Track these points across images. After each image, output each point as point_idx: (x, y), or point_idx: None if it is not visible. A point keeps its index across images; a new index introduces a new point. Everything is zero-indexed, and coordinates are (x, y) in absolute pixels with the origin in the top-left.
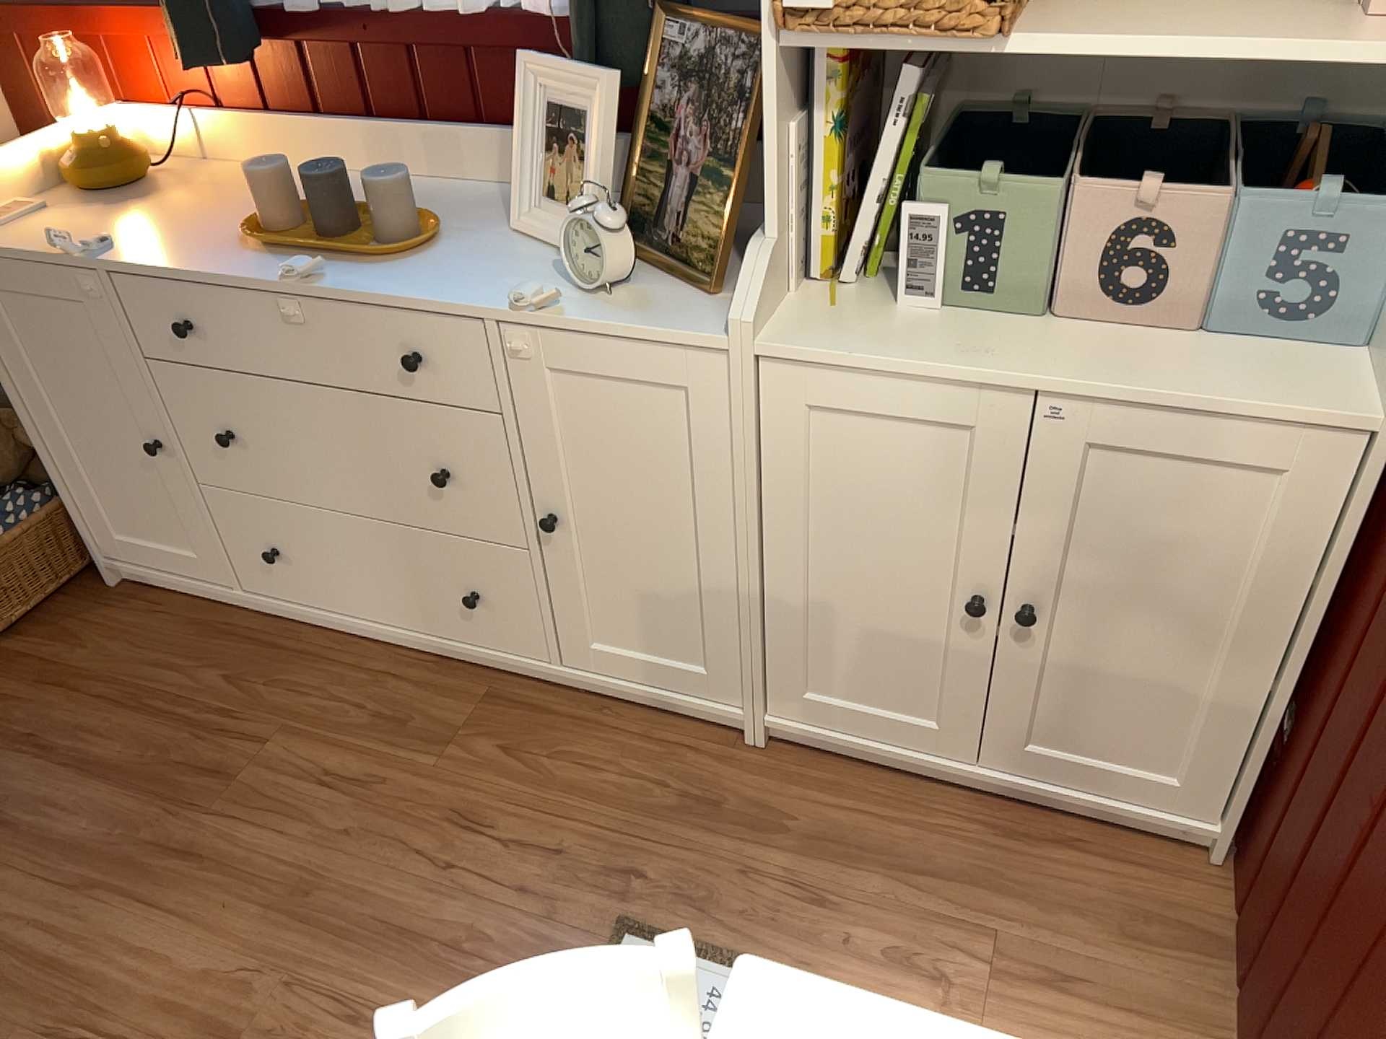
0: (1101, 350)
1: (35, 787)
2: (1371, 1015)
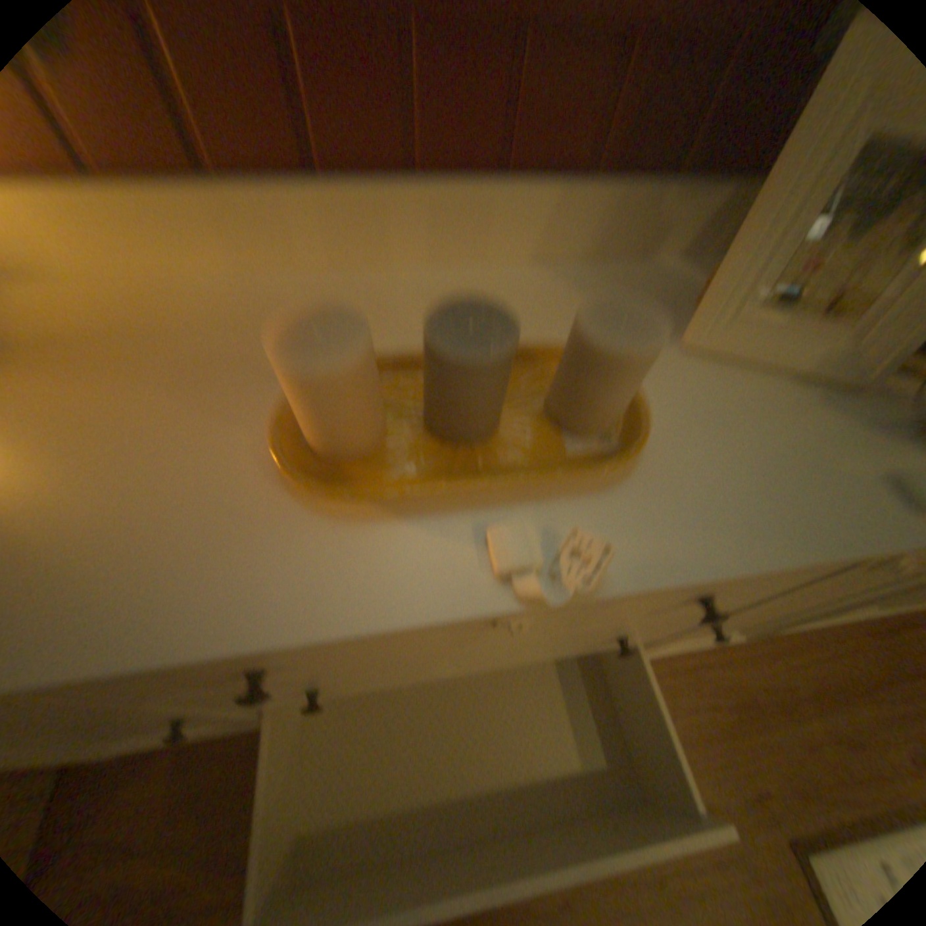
0: None
1: None
2: None
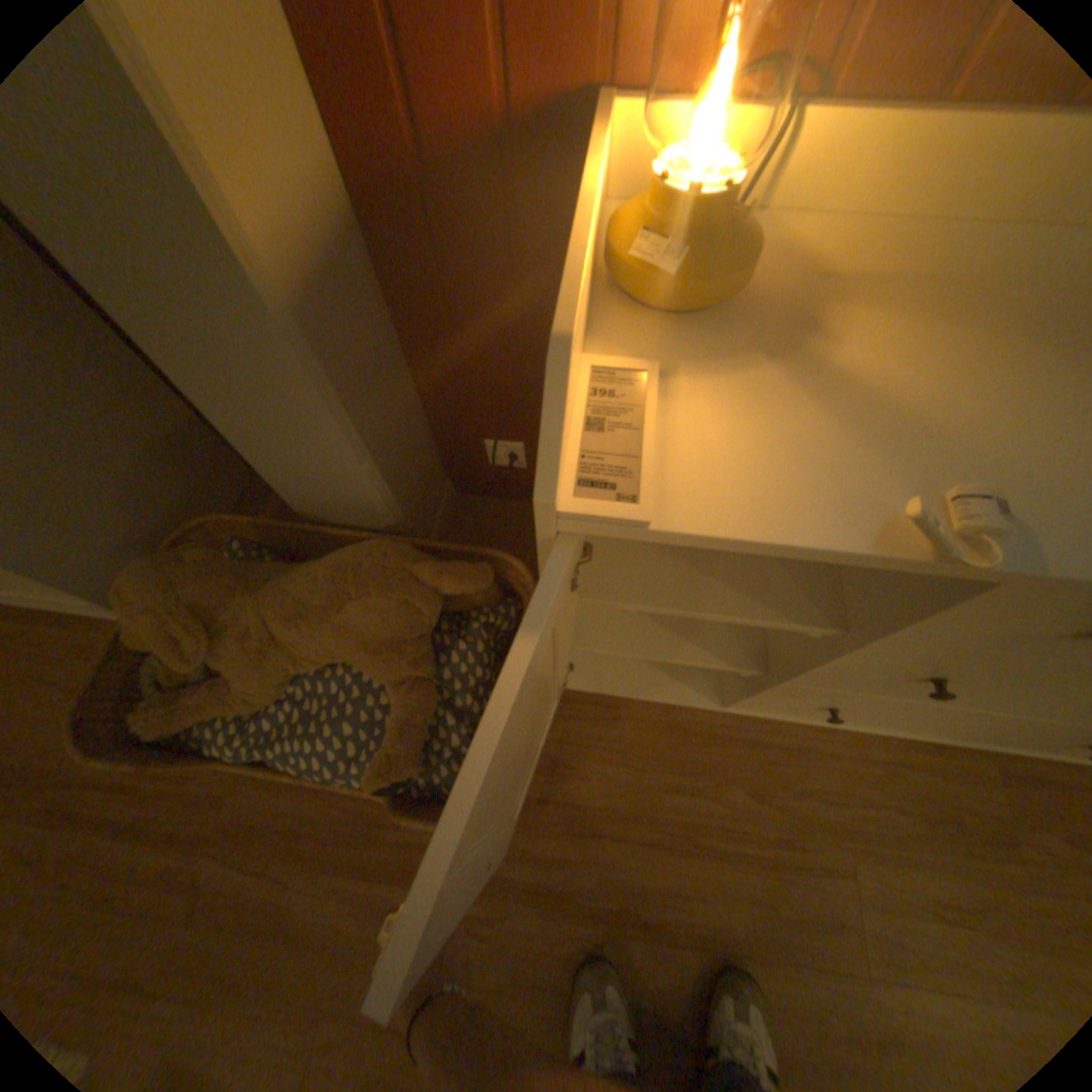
0: None
1: (676, 984)
2: None
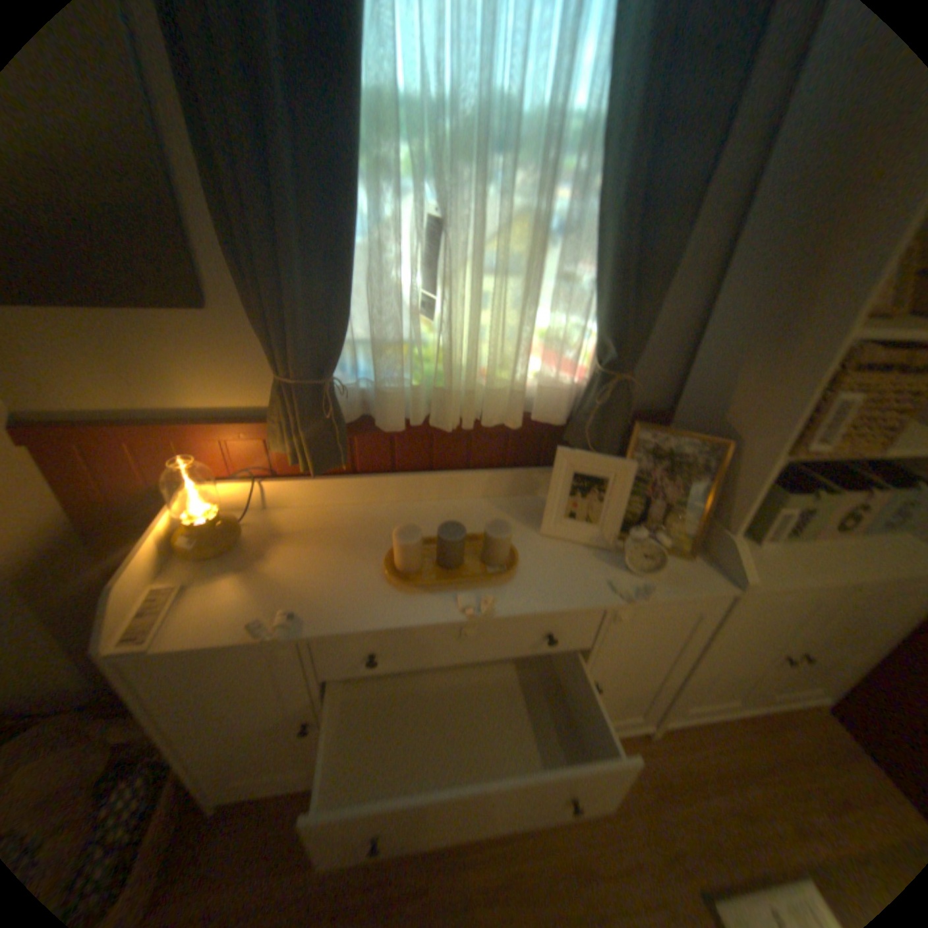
0: (853, 559)
1: None
2: None
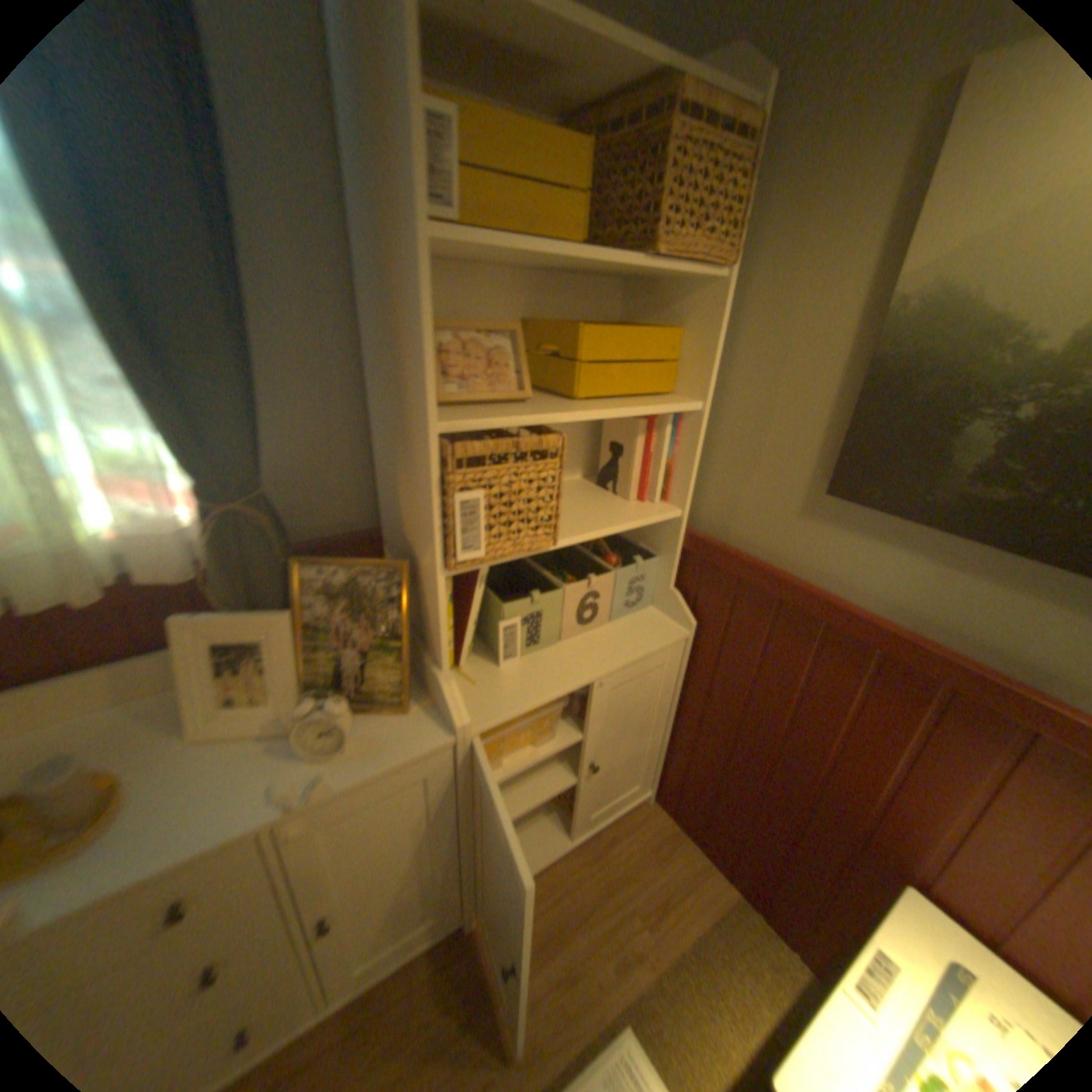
0: (594, 651)
1: None
2: (815, 842)
